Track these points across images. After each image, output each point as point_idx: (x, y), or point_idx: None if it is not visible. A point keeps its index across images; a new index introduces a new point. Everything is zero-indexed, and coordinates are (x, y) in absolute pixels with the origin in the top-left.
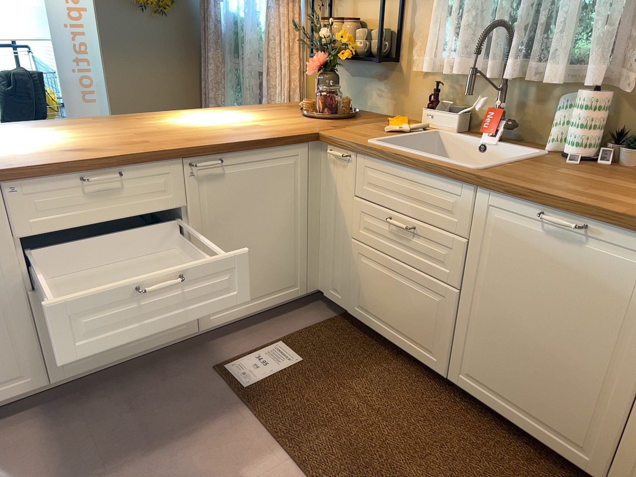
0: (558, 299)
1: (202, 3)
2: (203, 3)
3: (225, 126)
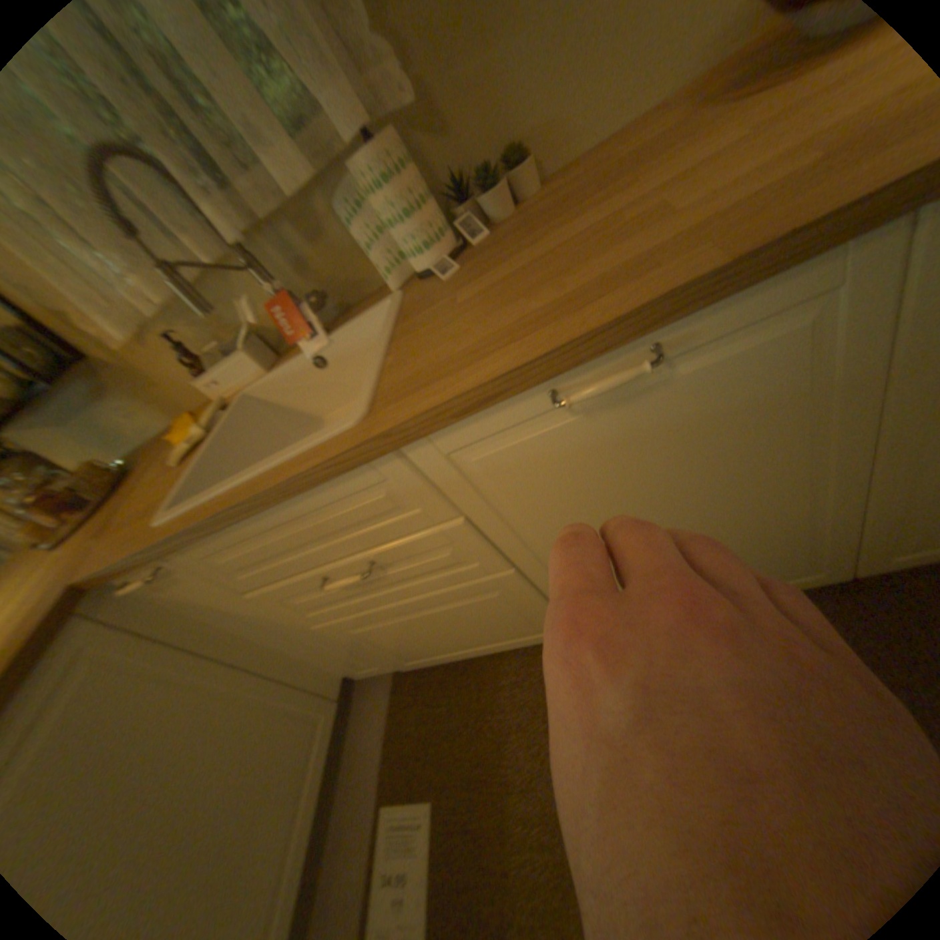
0: (674, 477)
1: None
2: None
3: None
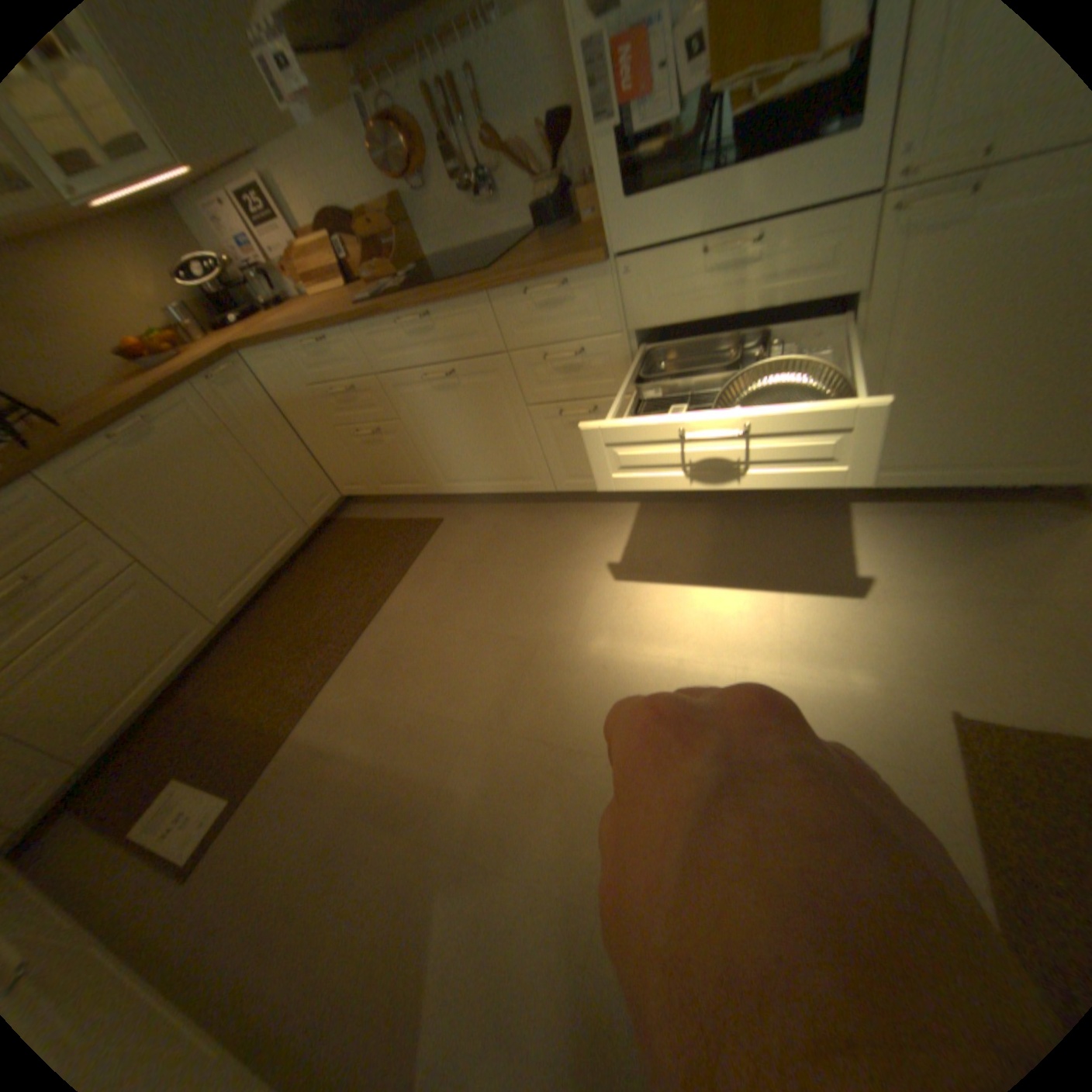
0: (185, 474)
1: None
2: None
3: None
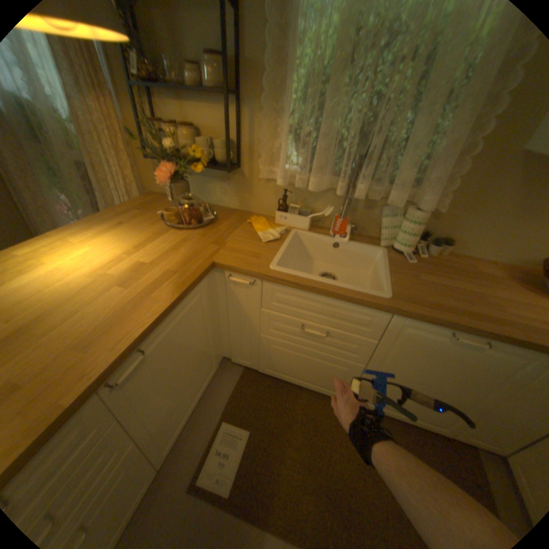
0: (451, 374)
1: None
2: None
3: (105, 278)
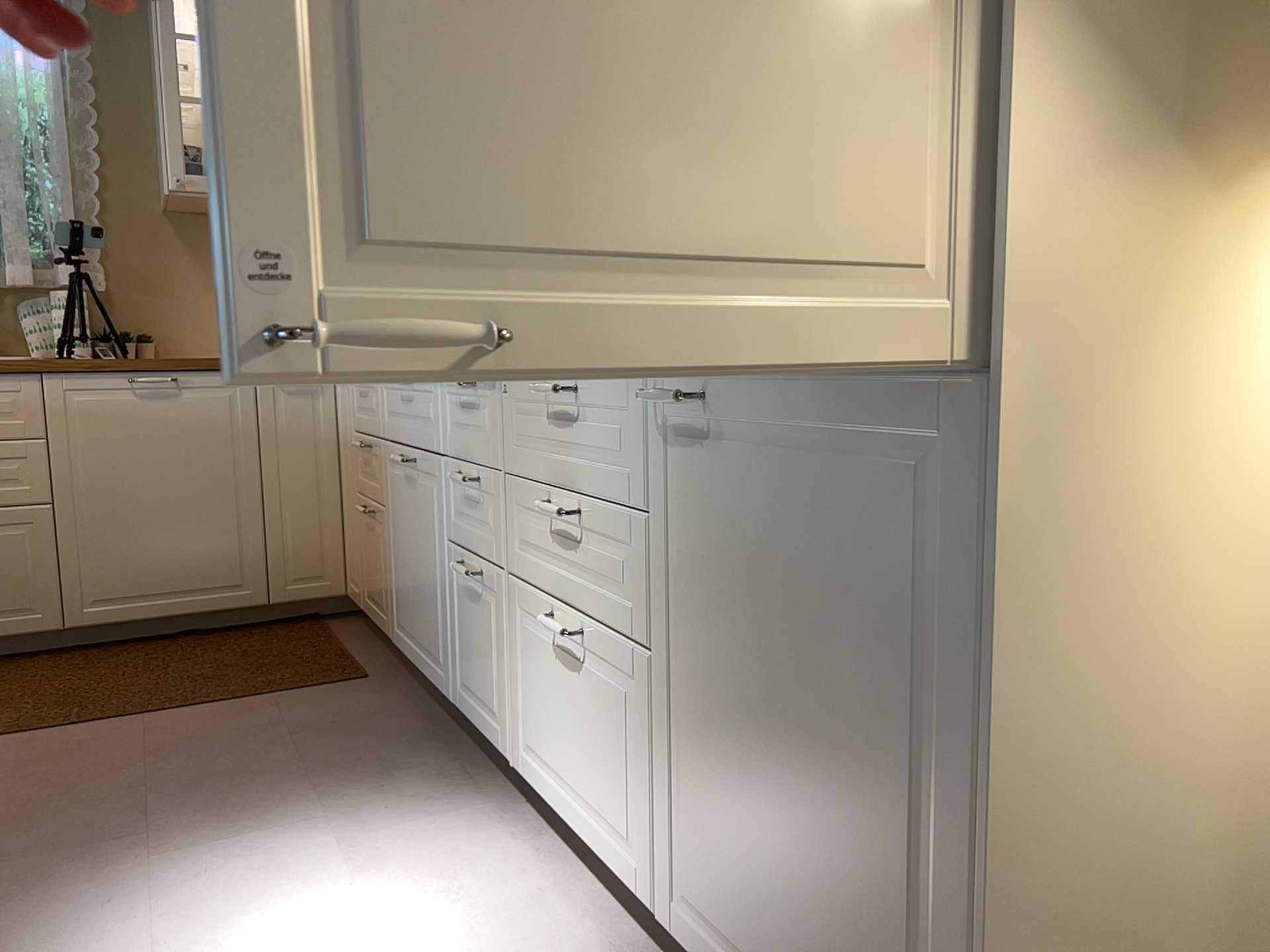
0: (172, 455)
1: None
2: None
3: None
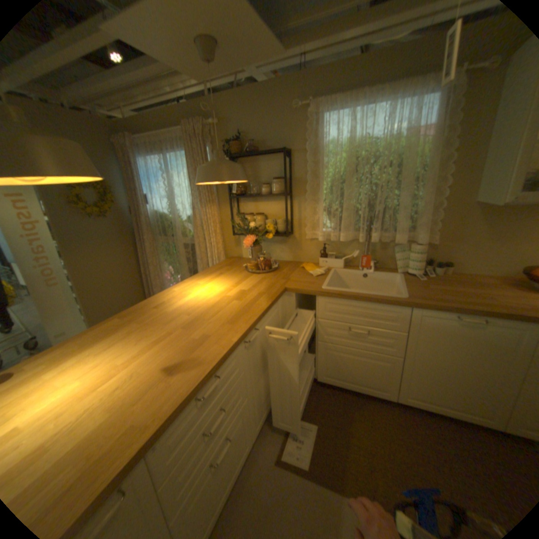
0: (471, 355)
1: (128, 205)
2: (128, 205)
3: (226, 297)
